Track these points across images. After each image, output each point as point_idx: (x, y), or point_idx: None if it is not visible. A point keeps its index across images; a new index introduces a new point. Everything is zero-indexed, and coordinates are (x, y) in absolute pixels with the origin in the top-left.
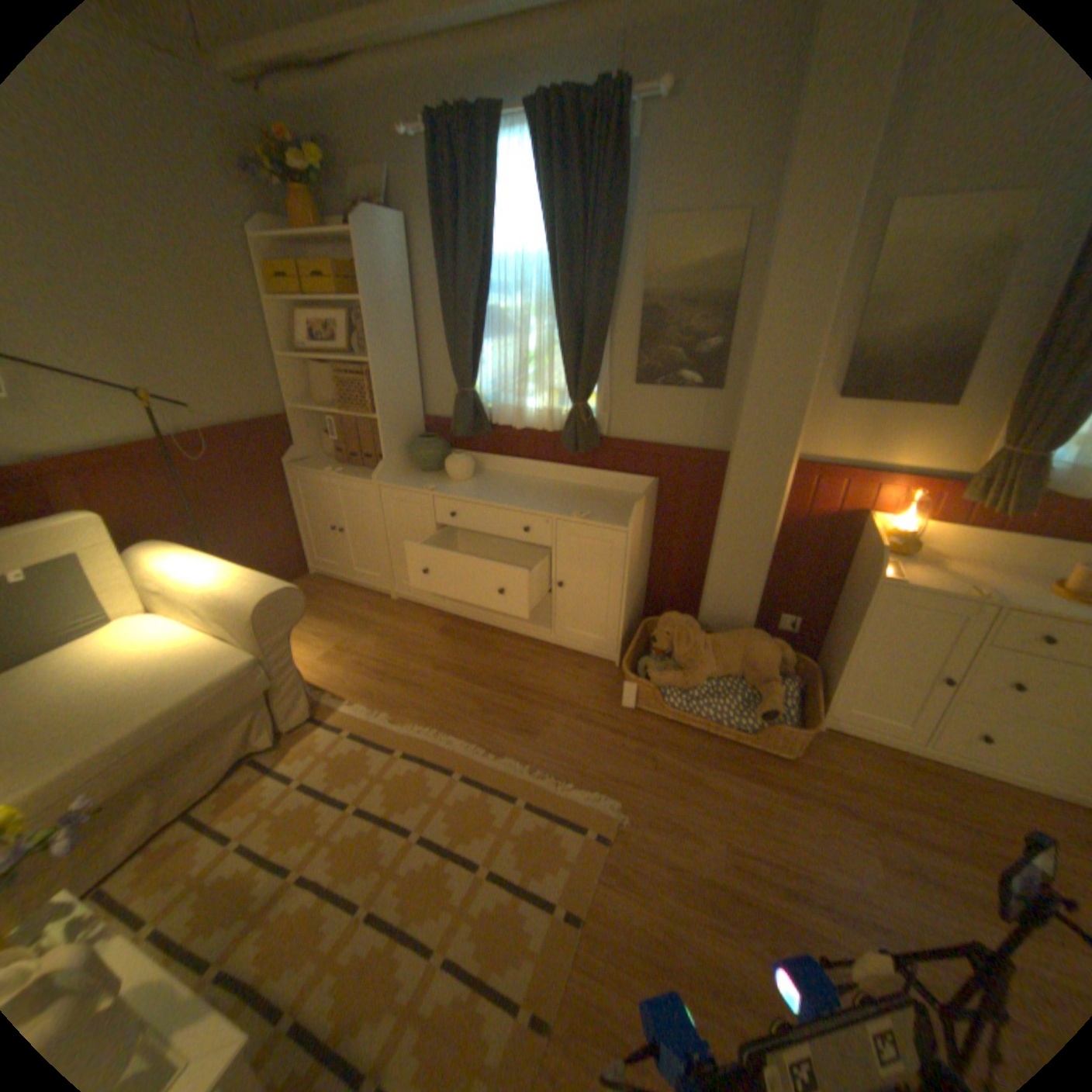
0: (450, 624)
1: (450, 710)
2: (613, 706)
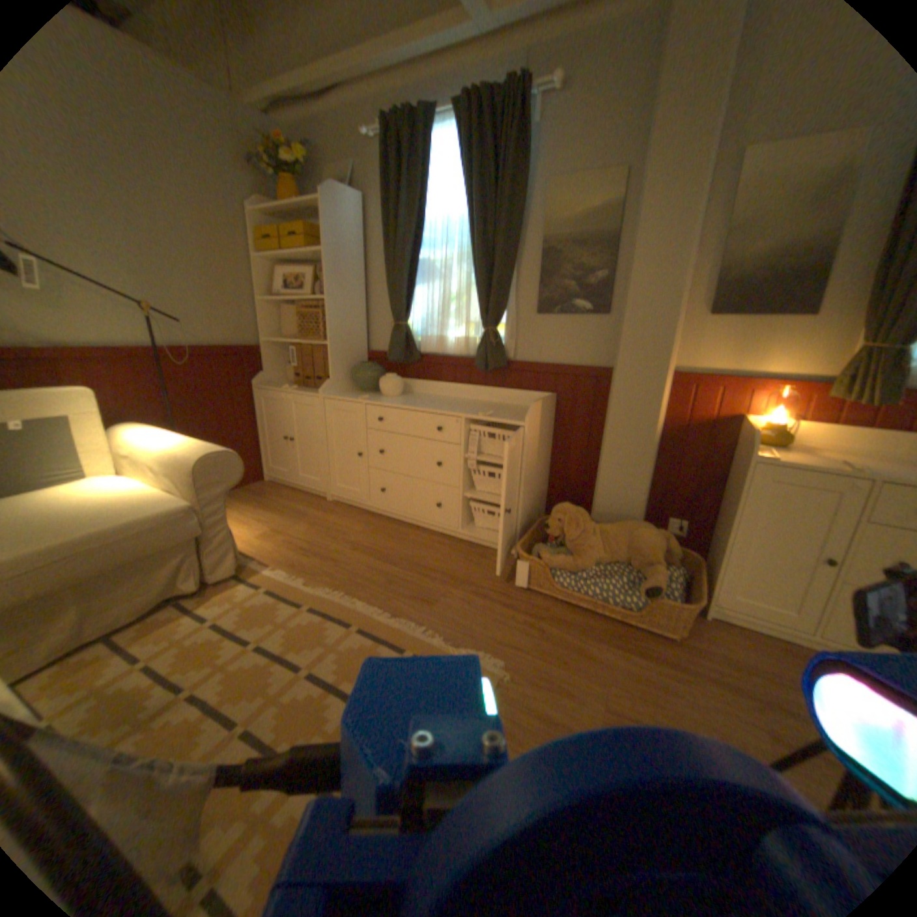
0: (373, 520)
1: (359, 580)
2: (507, 587)
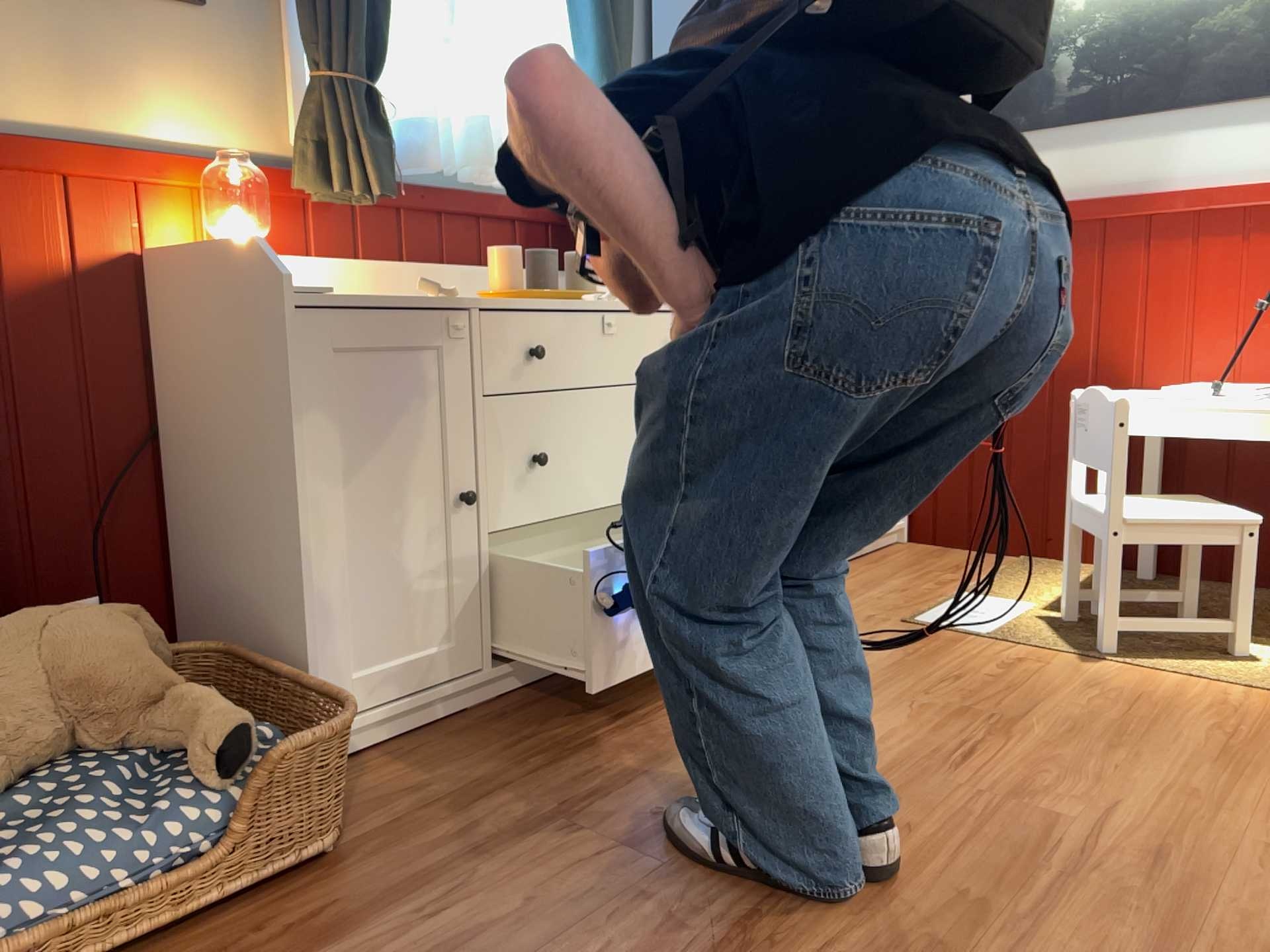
0: None
1: None
2: None
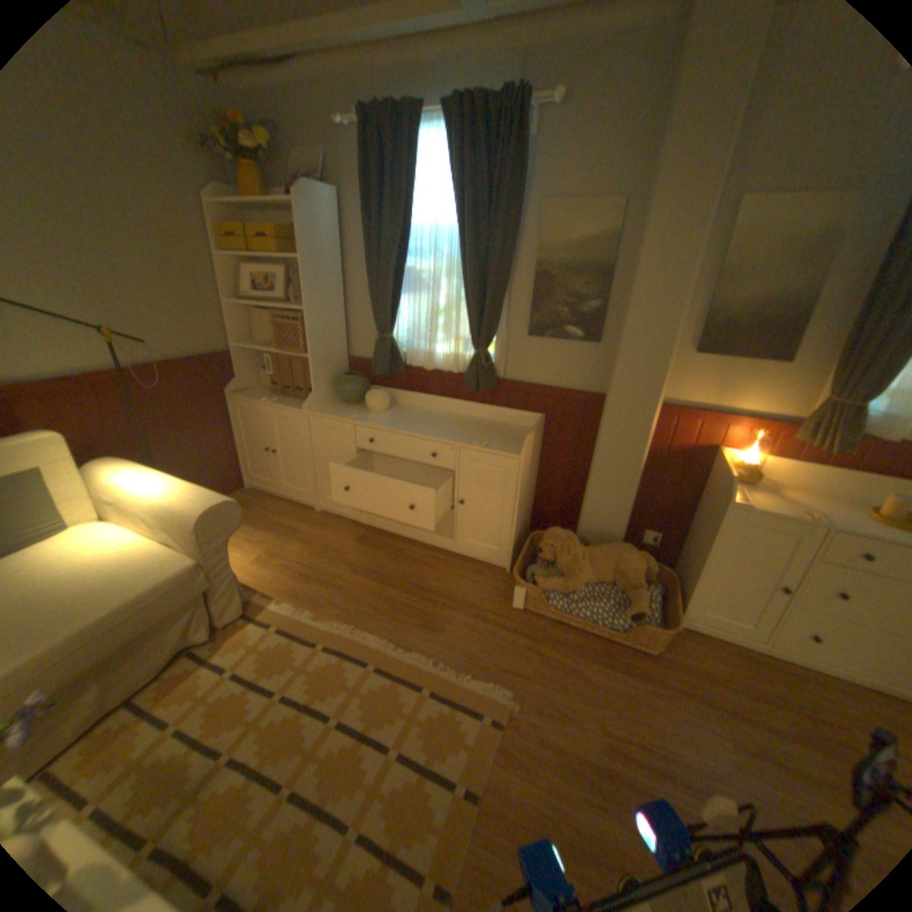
0: (366, 534)
1: (366, 609)
2: (505, 607)
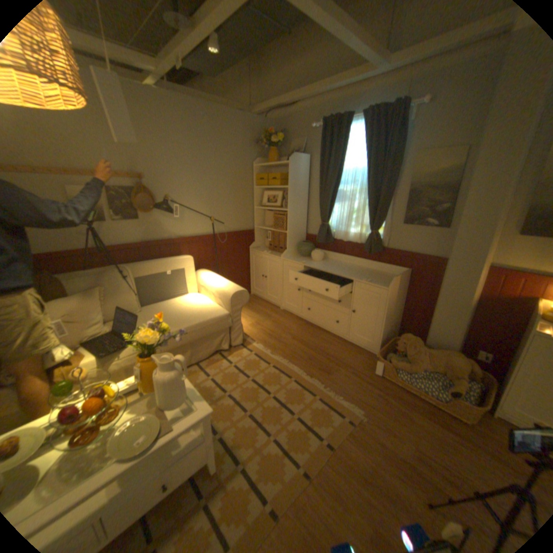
0: (302, 323)
1: (295, 356)
2: (371, 373)
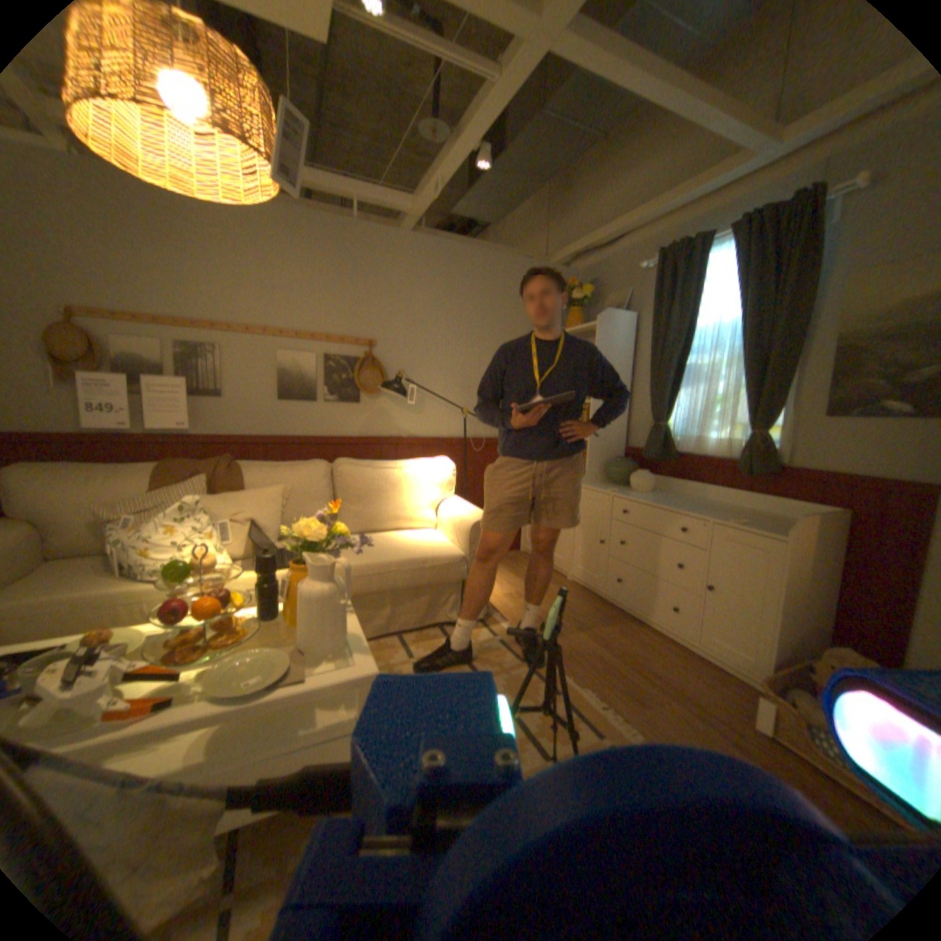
0: (607, 609)
1: (579, 660)
2: (748, 729)
